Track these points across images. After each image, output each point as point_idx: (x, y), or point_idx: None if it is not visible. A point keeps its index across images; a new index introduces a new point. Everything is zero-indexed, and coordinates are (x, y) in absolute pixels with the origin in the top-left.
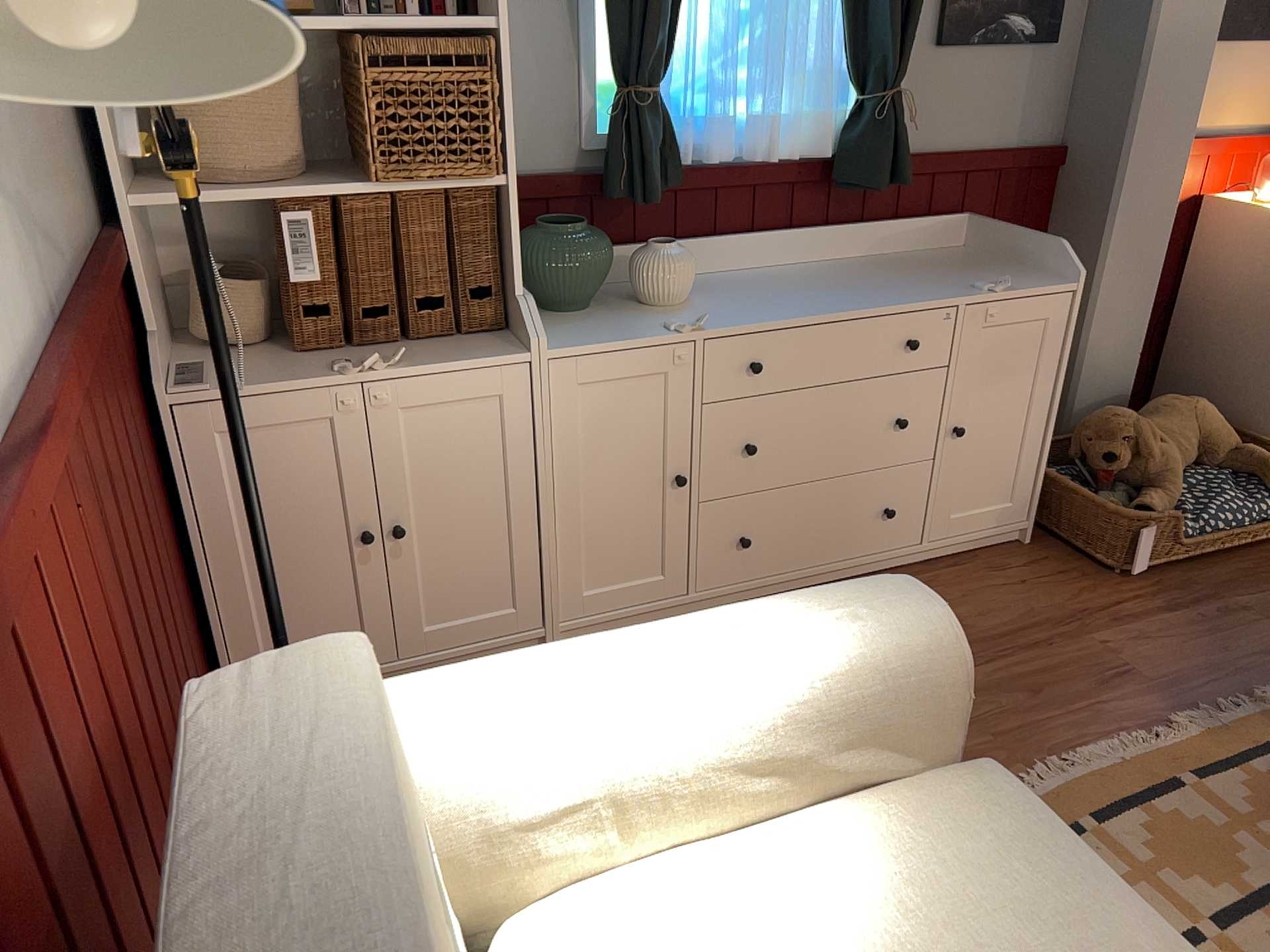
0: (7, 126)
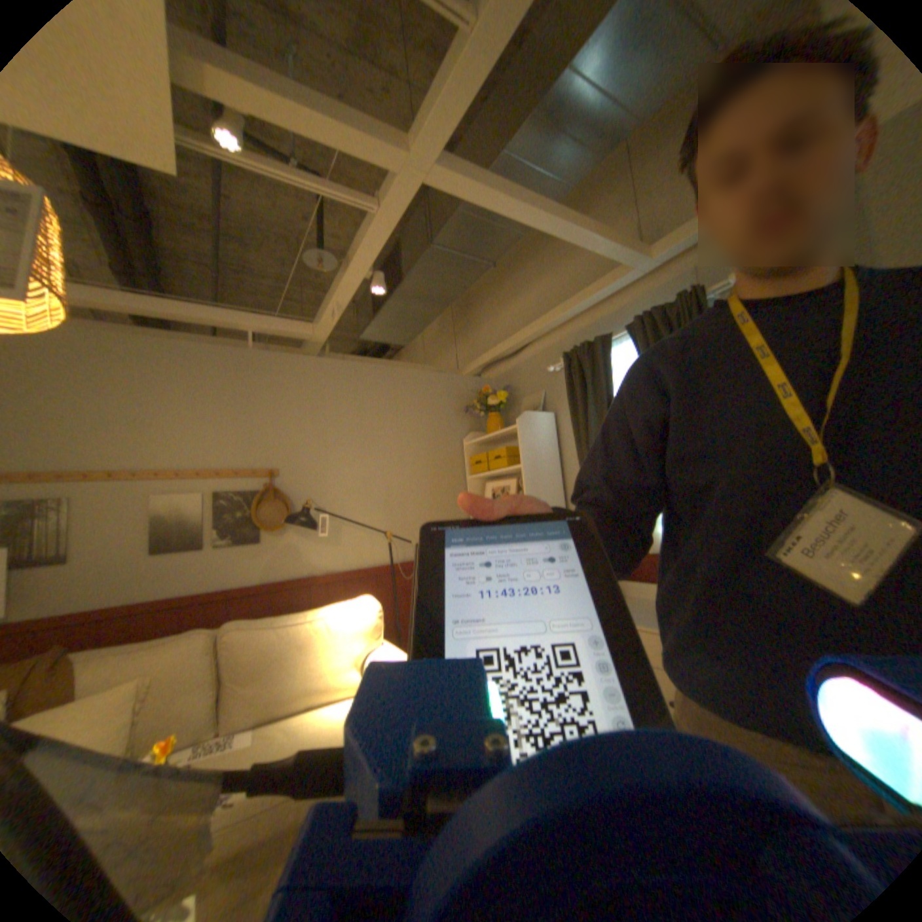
0: (412, 529)
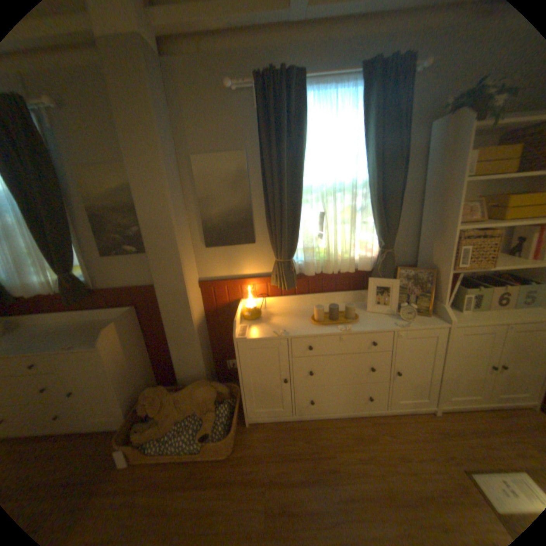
0: None
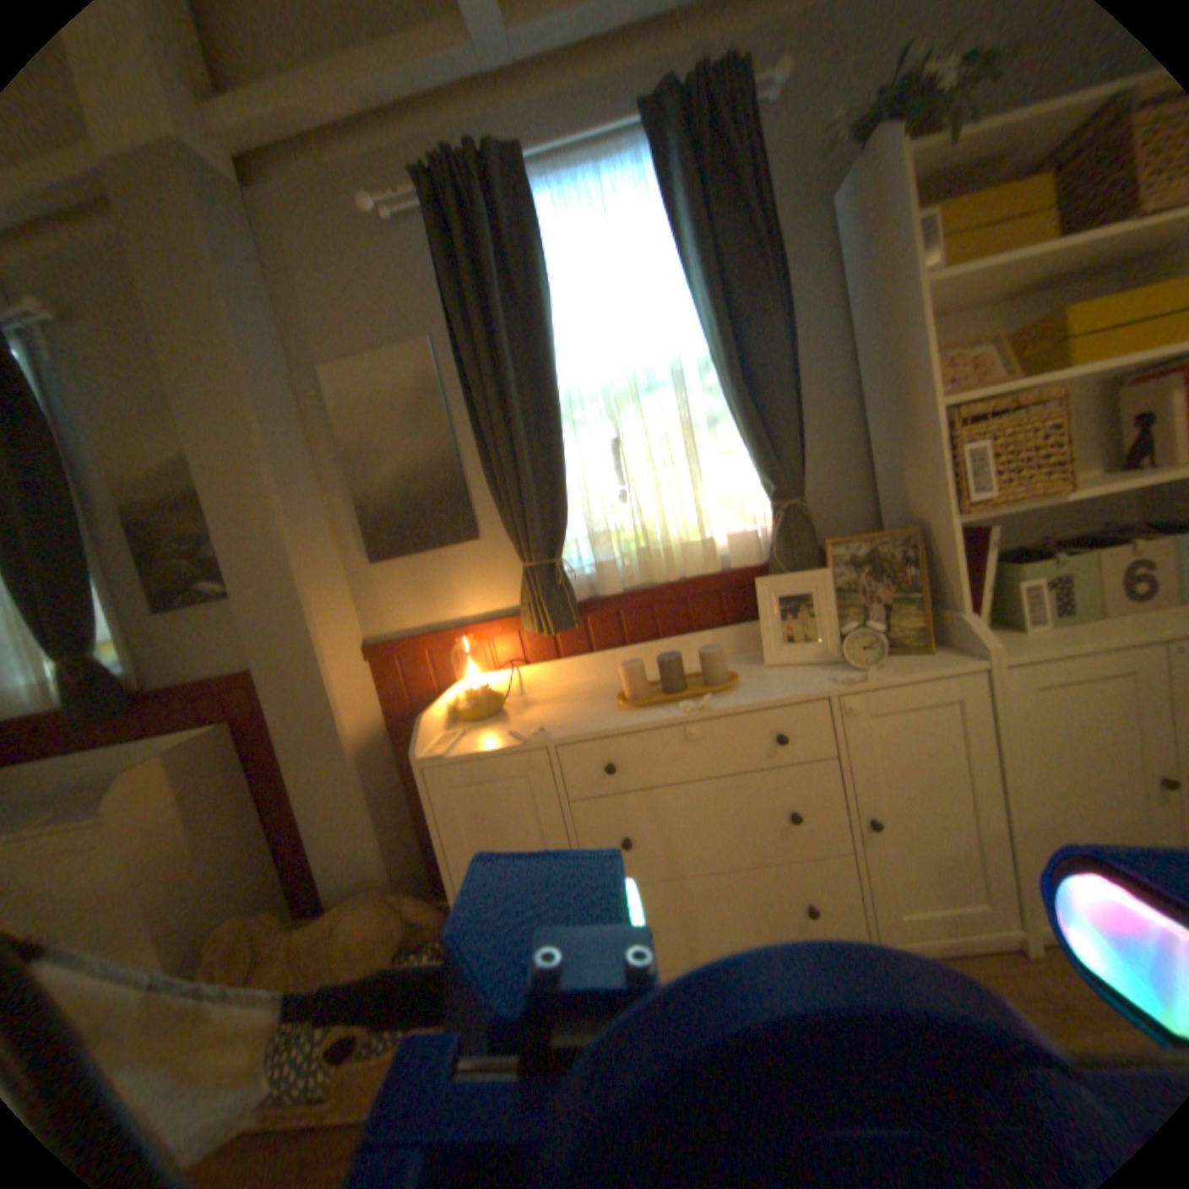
0: None
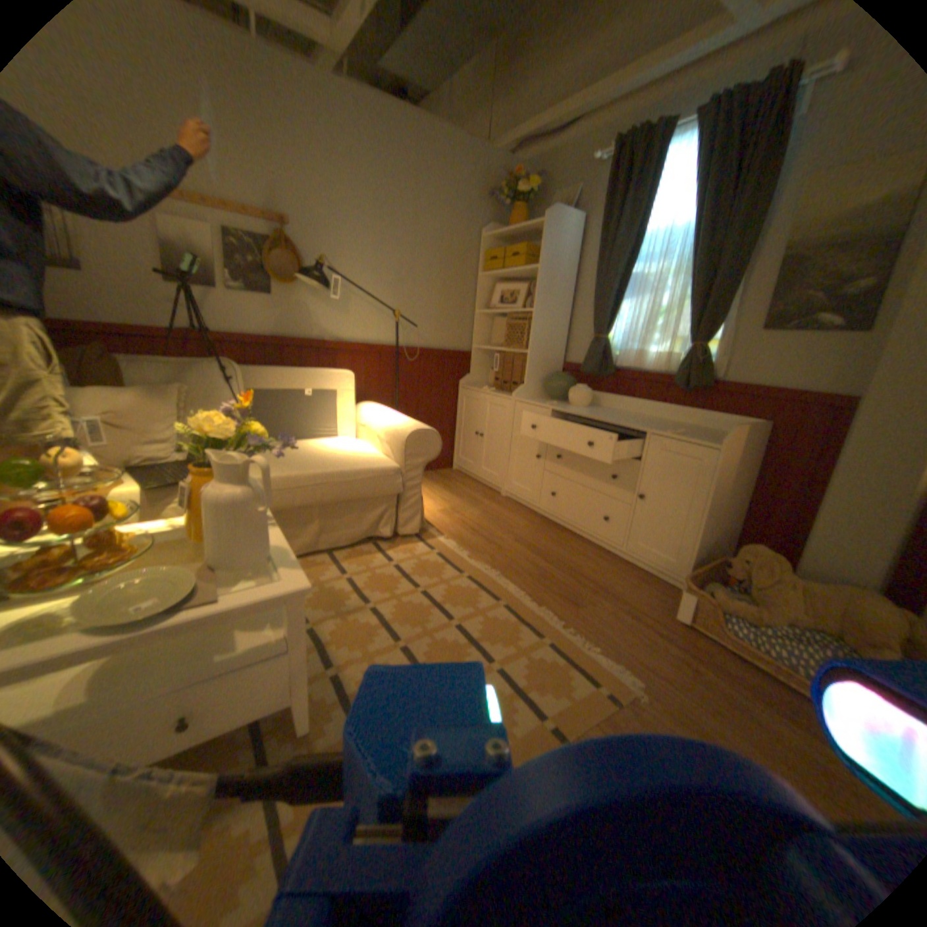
0: (417, 316)
